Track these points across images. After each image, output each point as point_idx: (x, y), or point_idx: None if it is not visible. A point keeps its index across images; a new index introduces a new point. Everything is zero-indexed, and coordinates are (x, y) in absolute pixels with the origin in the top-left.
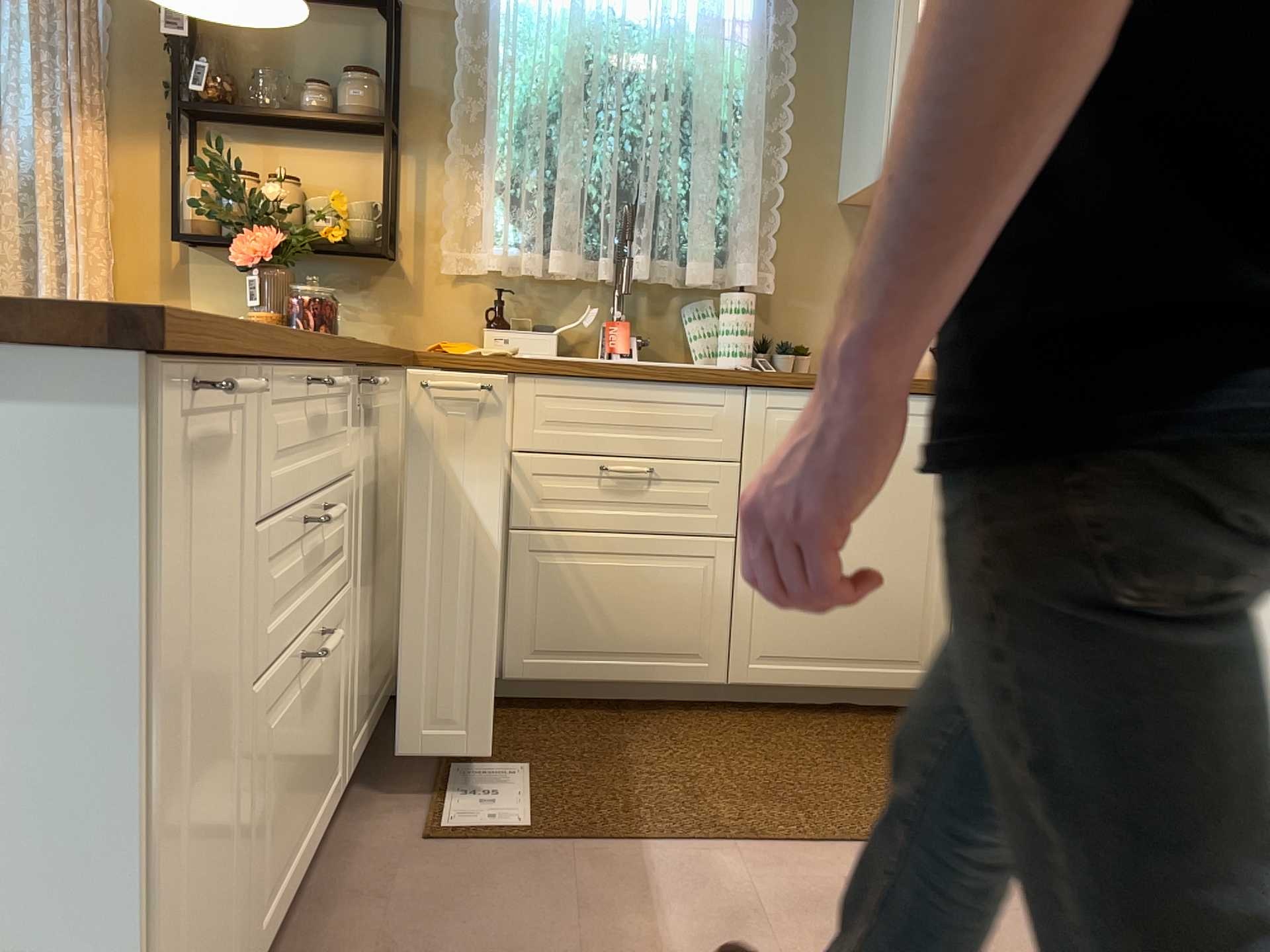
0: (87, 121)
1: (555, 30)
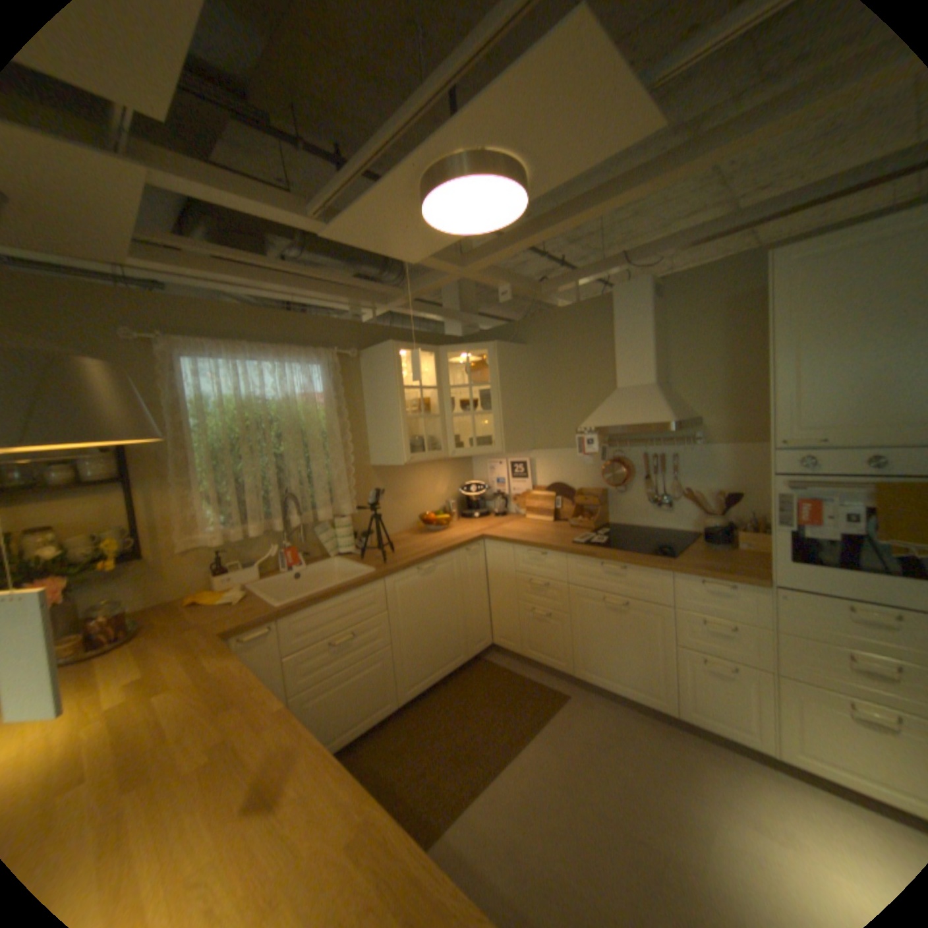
0: None
1: (219, 409)
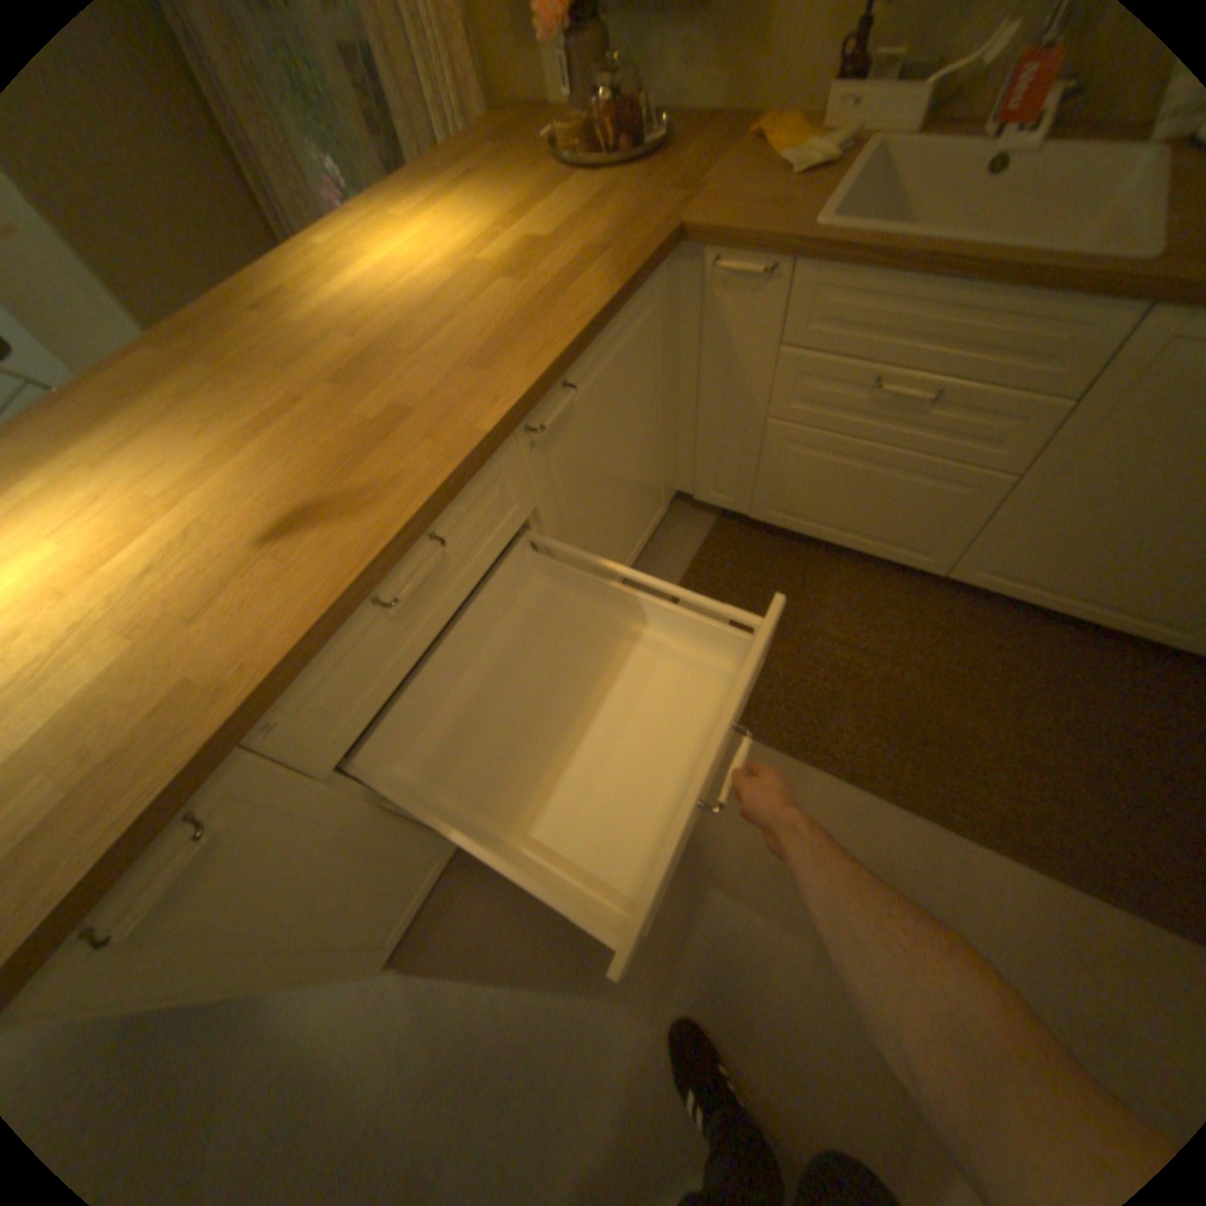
0: None
1: None
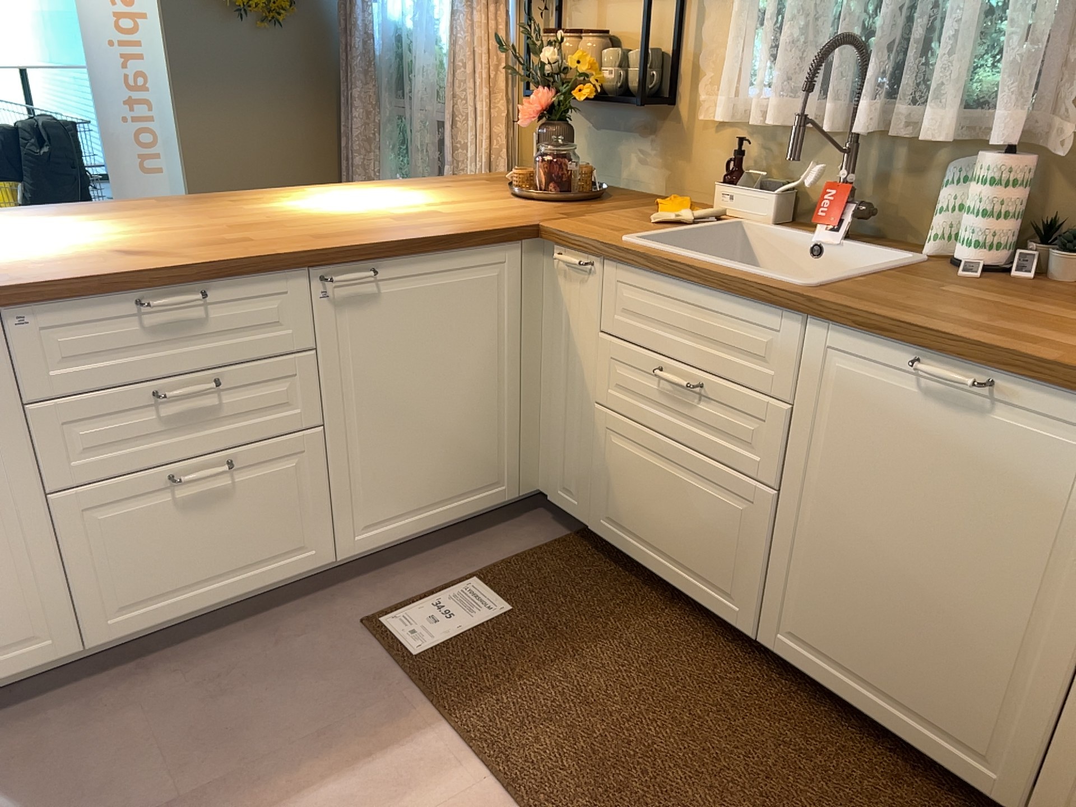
0: (484, 2)
1: None
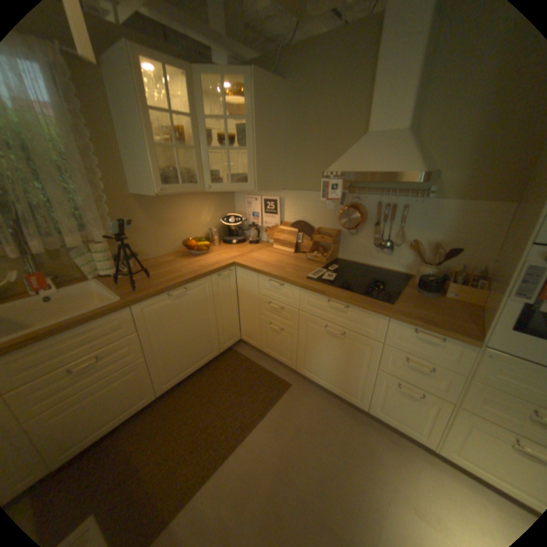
0: None
1: None
